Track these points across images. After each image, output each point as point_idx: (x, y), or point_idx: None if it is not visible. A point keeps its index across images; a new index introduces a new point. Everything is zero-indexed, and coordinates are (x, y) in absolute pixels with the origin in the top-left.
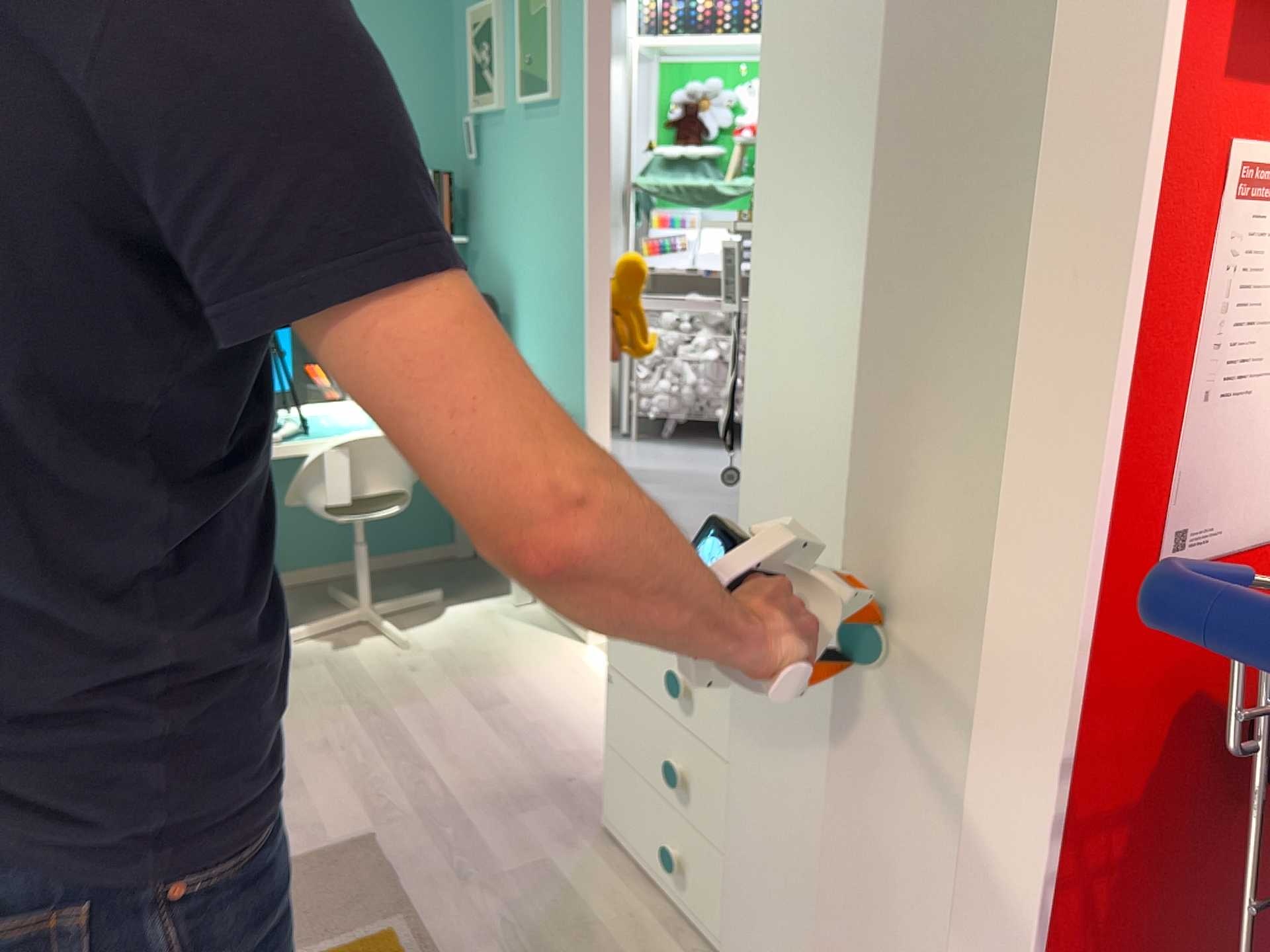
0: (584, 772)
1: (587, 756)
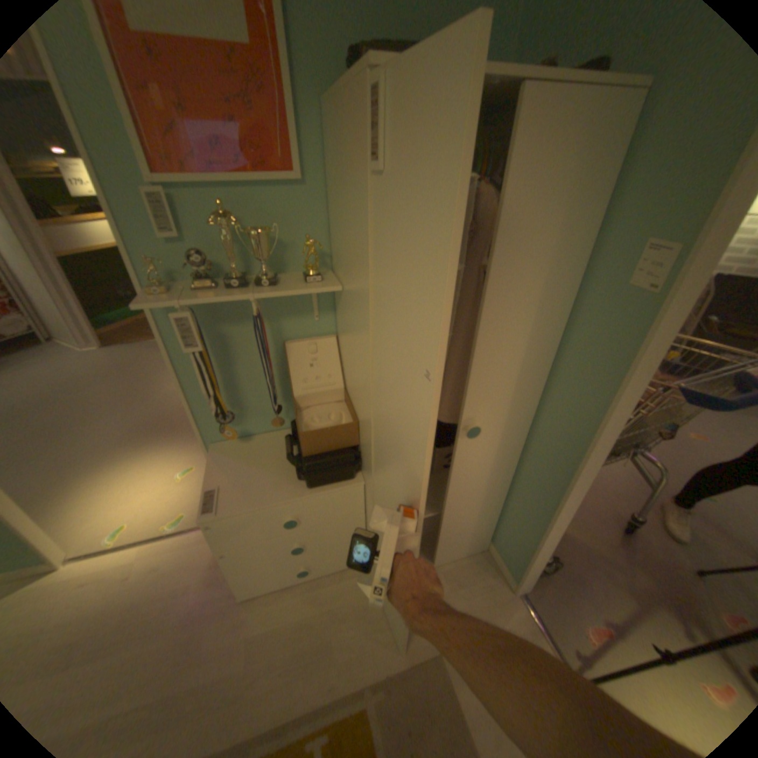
0: (187, 603)
1: (174, 598)
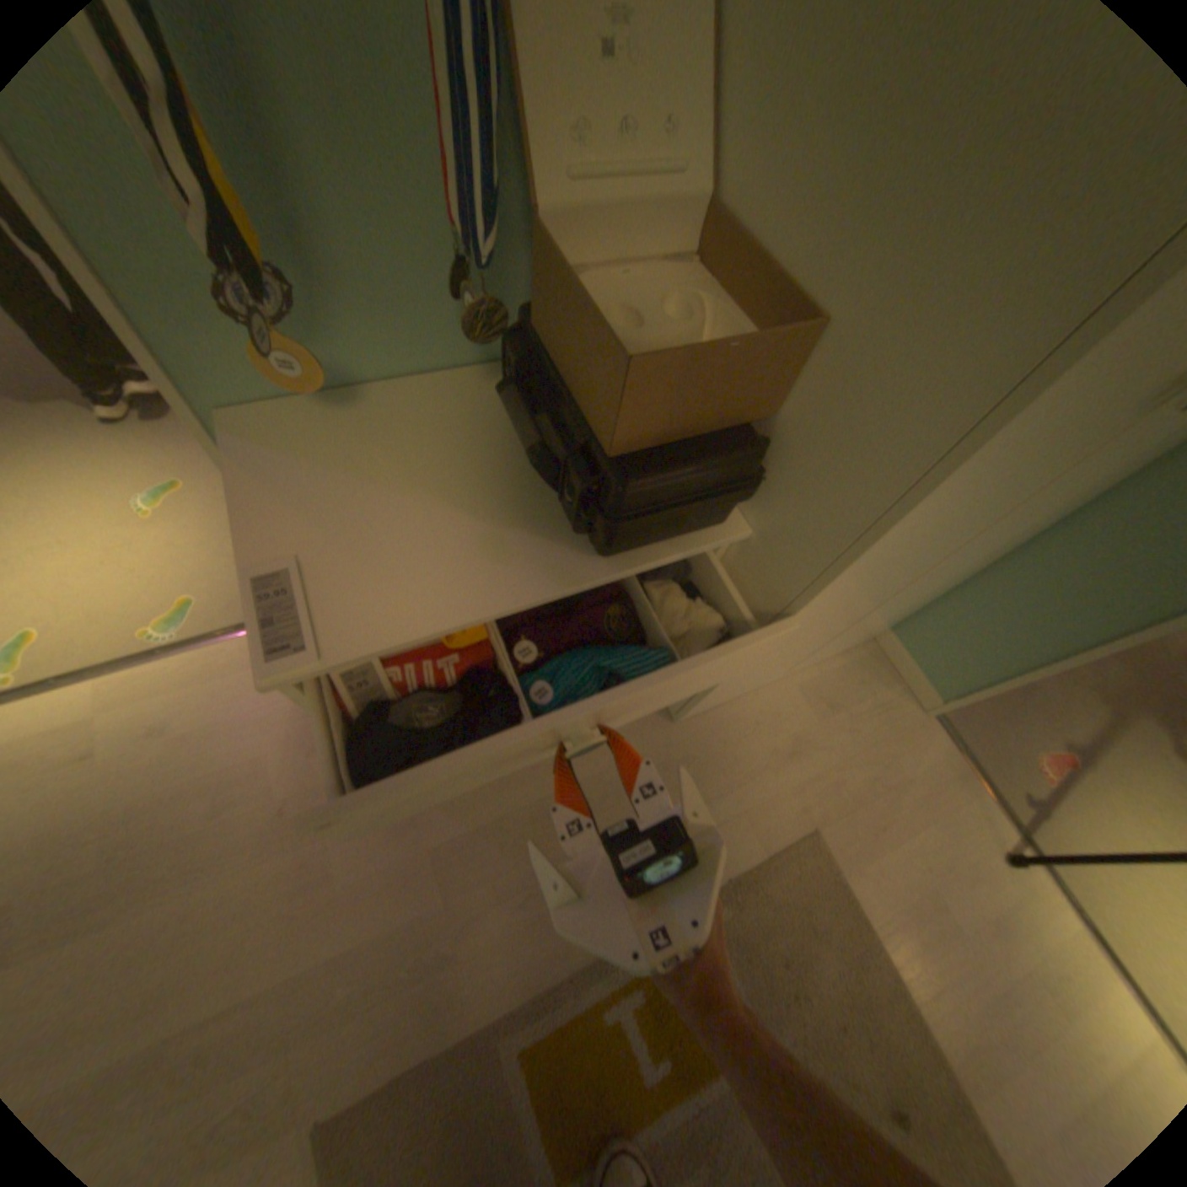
0: (267, 795)
1: (230, 787)
